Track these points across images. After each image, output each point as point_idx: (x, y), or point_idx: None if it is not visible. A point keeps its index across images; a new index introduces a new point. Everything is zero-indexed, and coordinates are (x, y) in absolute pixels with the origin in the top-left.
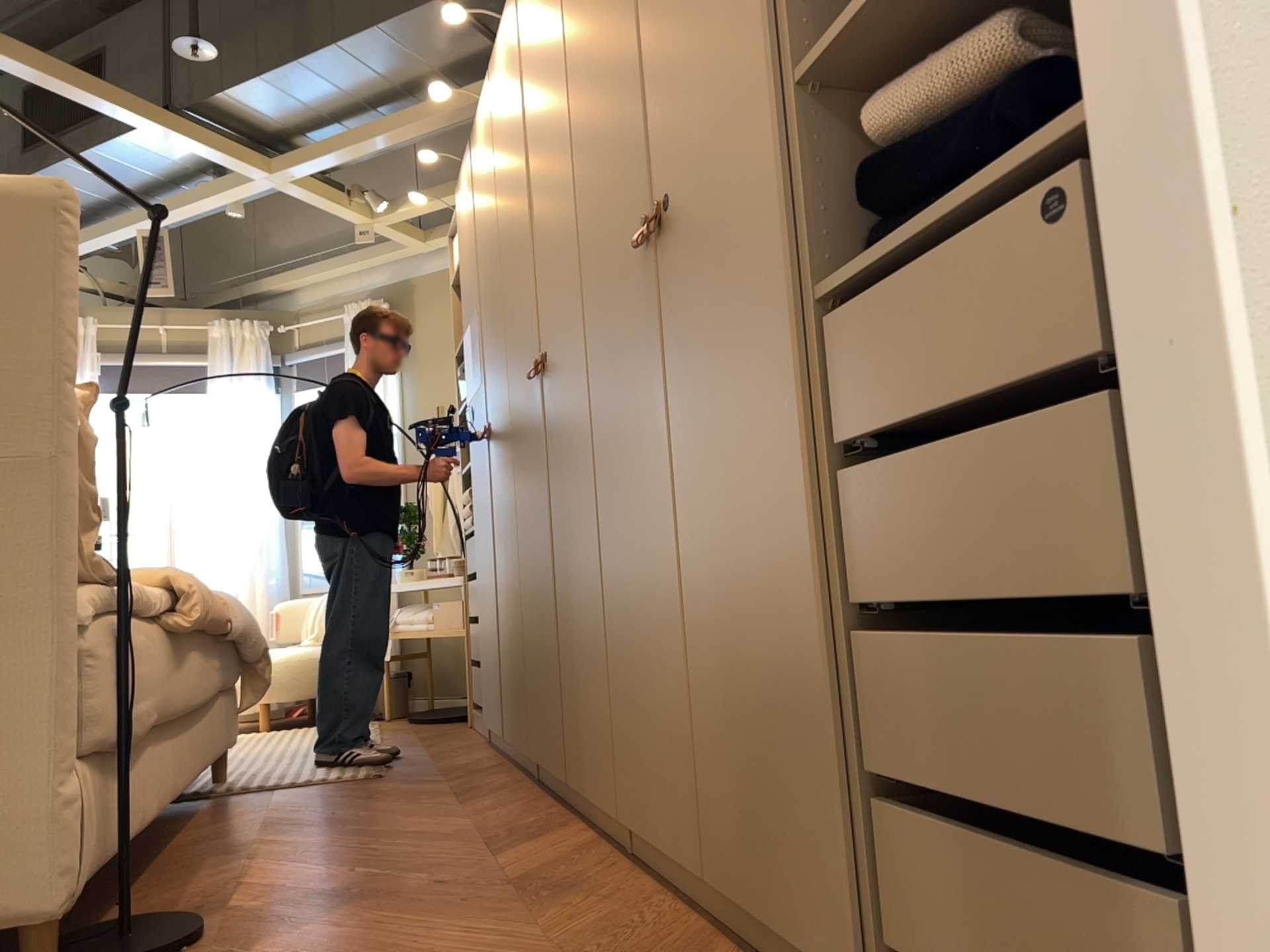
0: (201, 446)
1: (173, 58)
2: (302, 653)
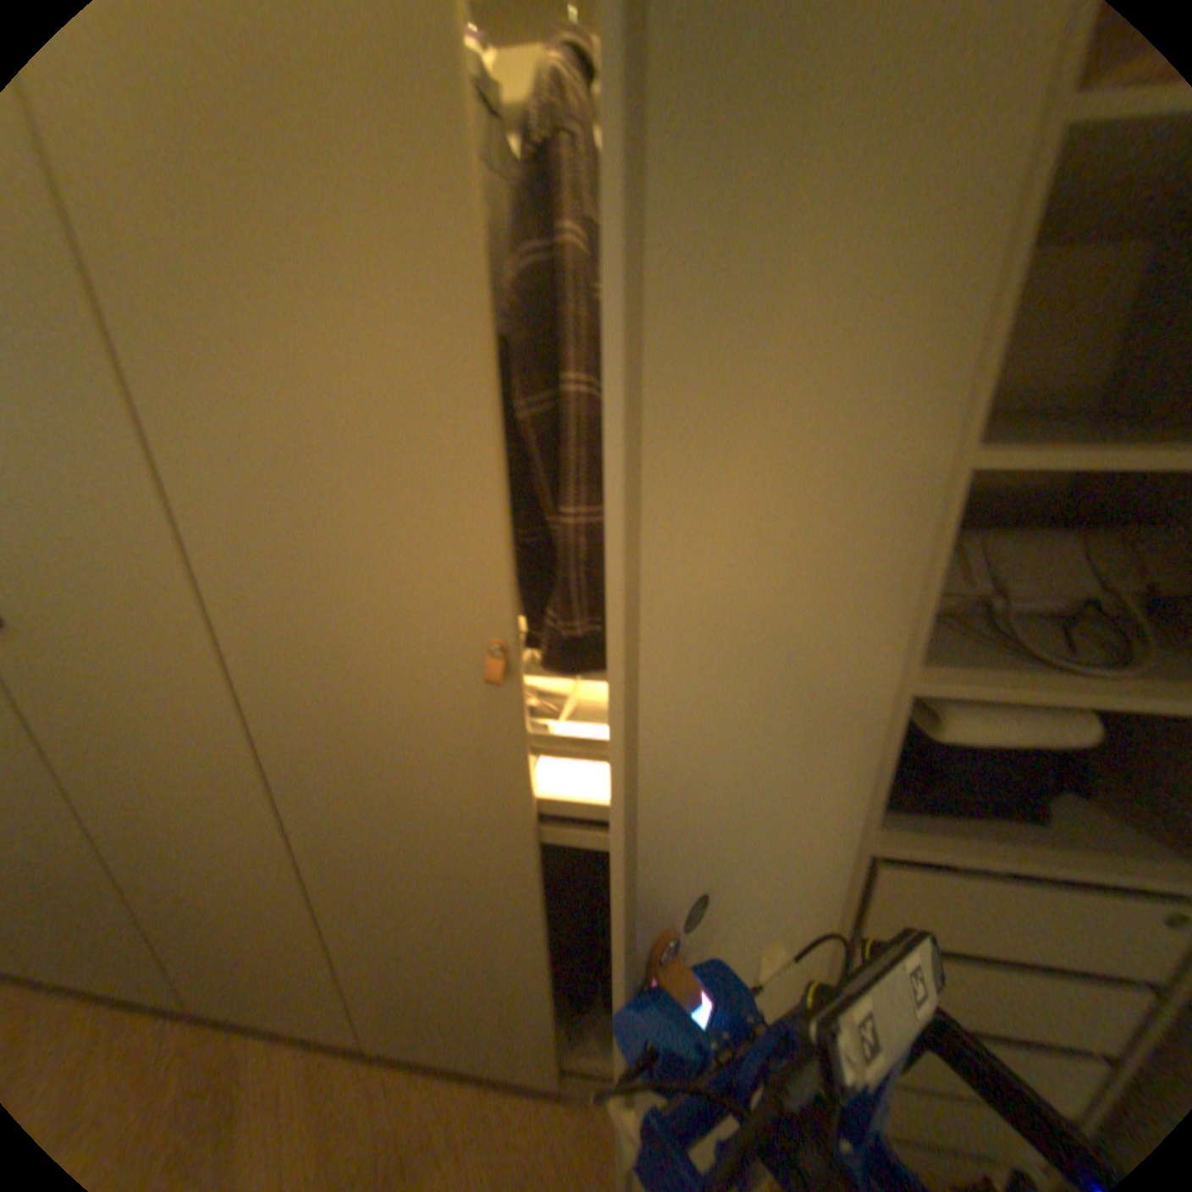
0: None
1: None
2: None
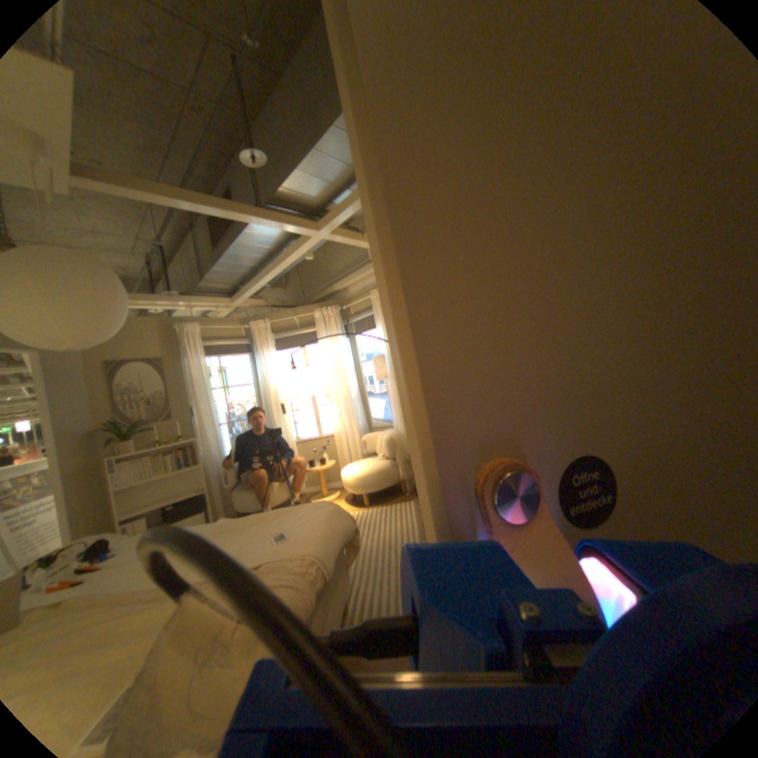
0: (320, 367)
1: (253, 176)
2: (377, 467)
